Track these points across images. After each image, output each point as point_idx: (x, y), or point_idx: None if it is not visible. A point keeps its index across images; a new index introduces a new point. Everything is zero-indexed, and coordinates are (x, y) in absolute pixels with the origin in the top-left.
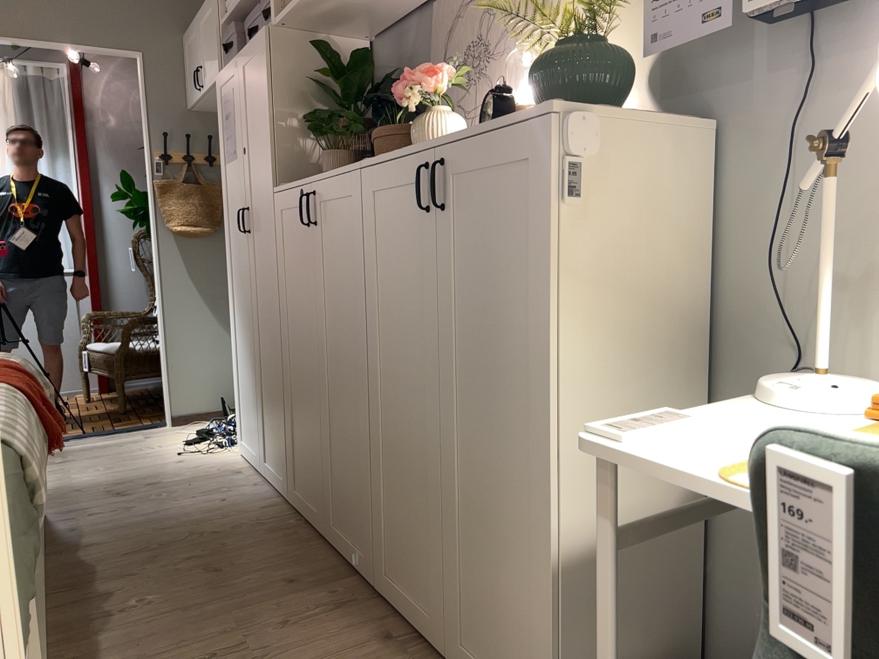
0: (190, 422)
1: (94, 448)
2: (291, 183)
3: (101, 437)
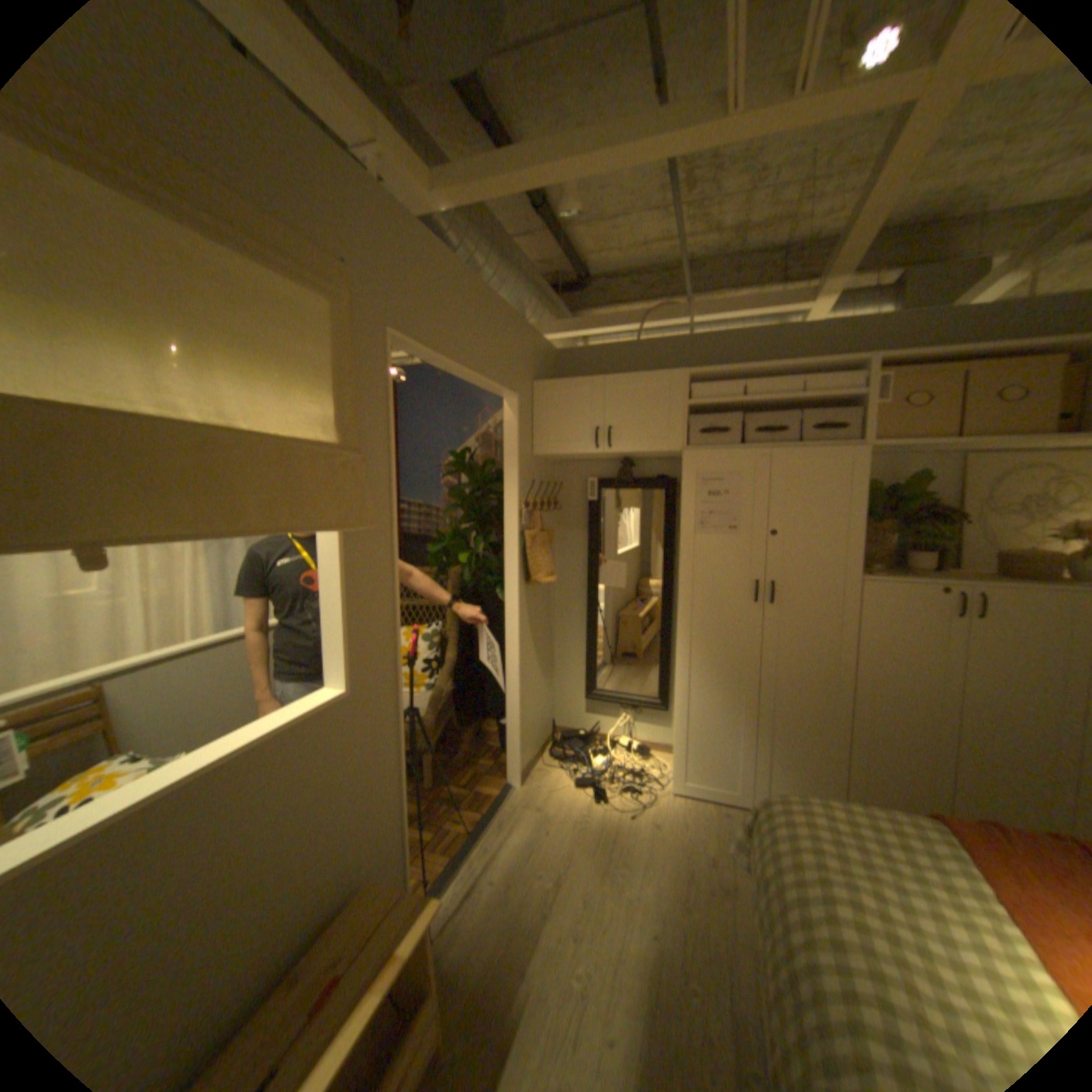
0: (529, 777)
1: (528, 851)
2: (906, 579)
3: (491, 834)
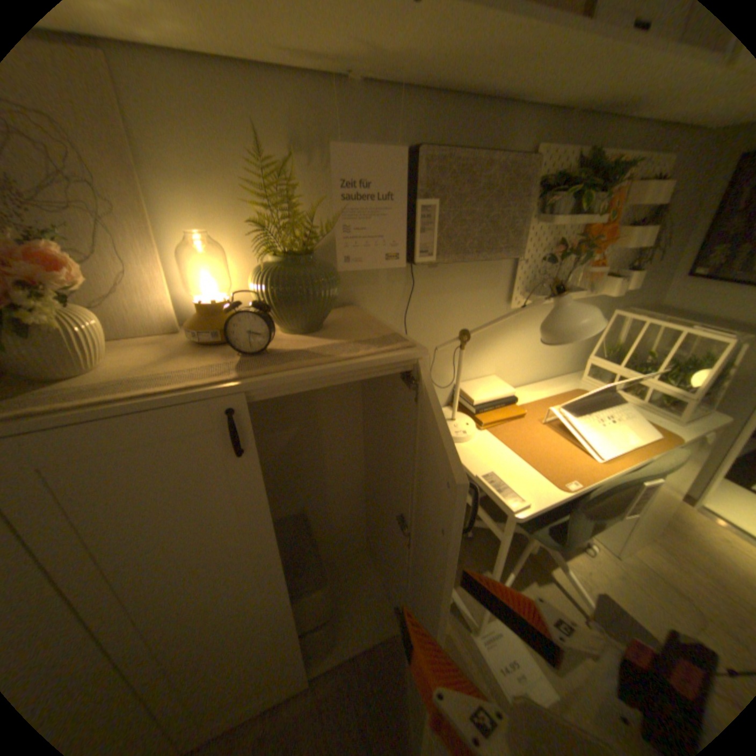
0: None
1: None
2: None
3: None
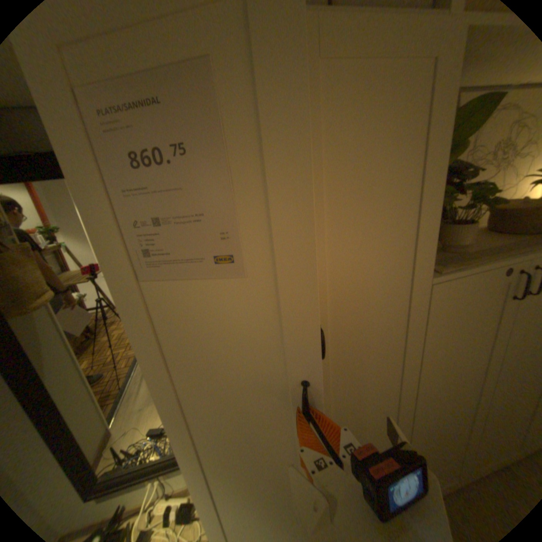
0: None
1: None
2: (473, 265)
3: None
